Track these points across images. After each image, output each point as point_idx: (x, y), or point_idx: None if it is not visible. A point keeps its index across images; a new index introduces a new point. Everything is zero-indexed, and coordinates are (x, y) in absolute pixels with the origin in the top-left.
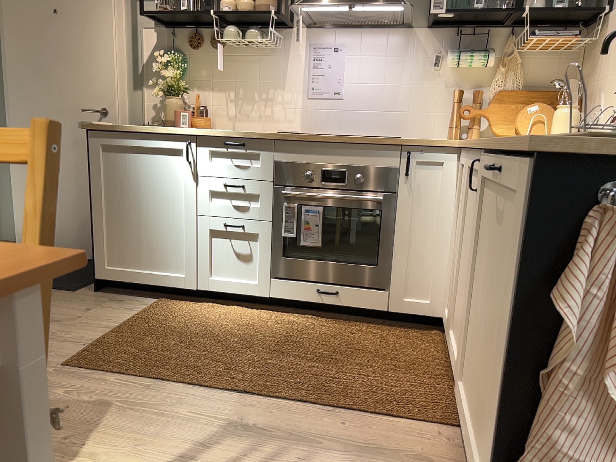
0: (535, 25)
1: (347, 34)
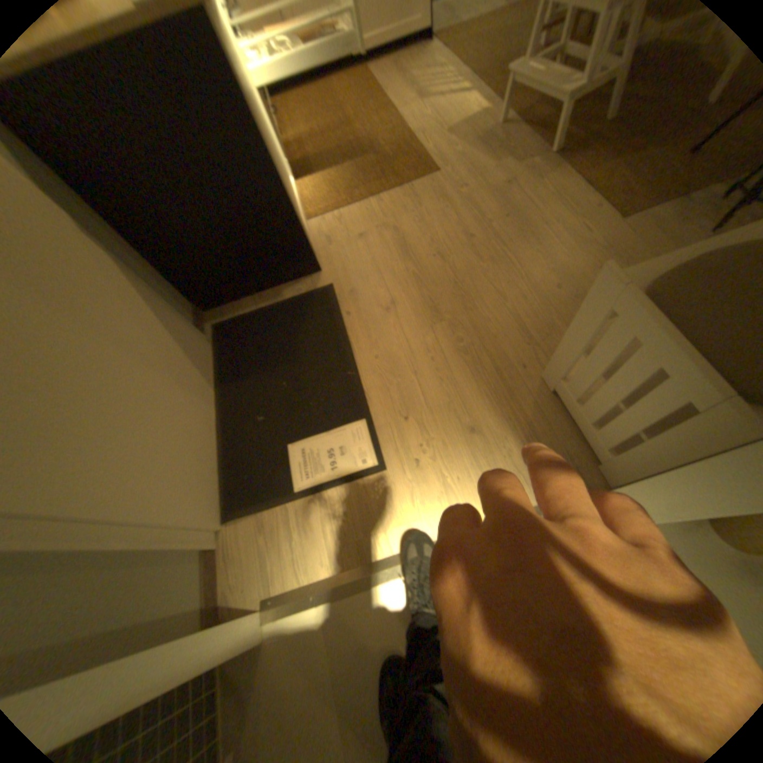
0: None
1: None
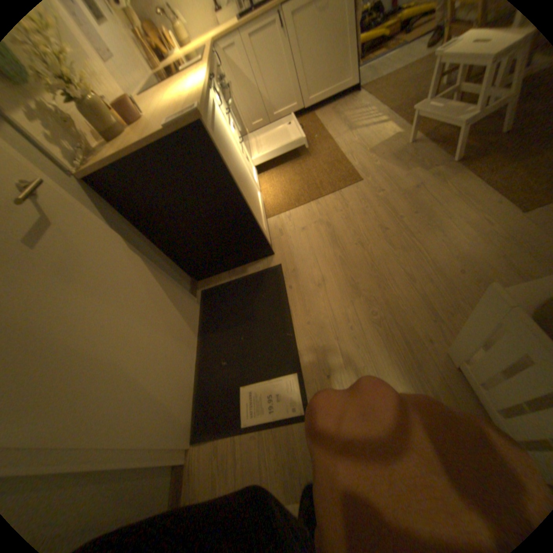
0: None
1: None
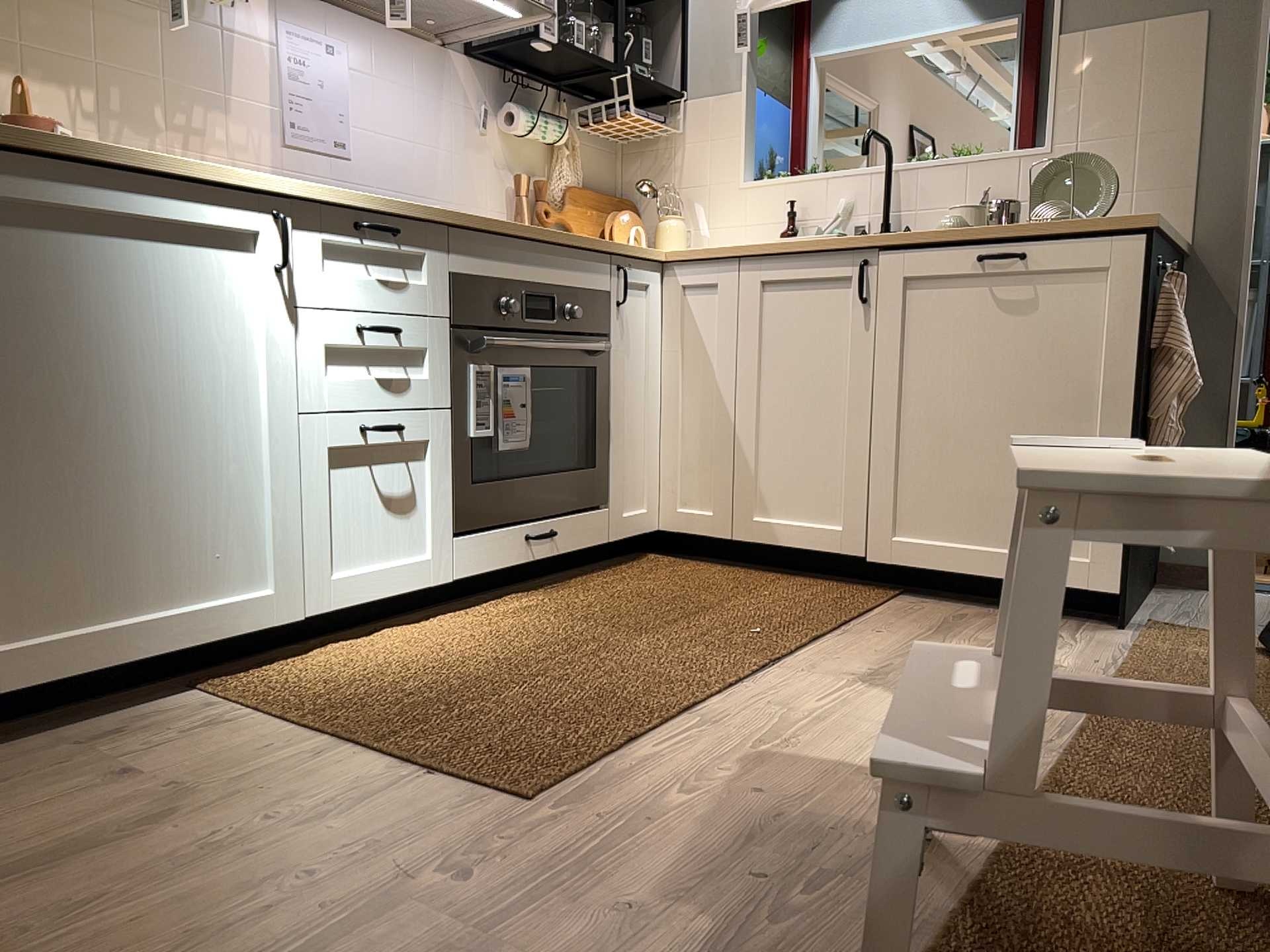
0: (585, 94)
1: (350, 28)
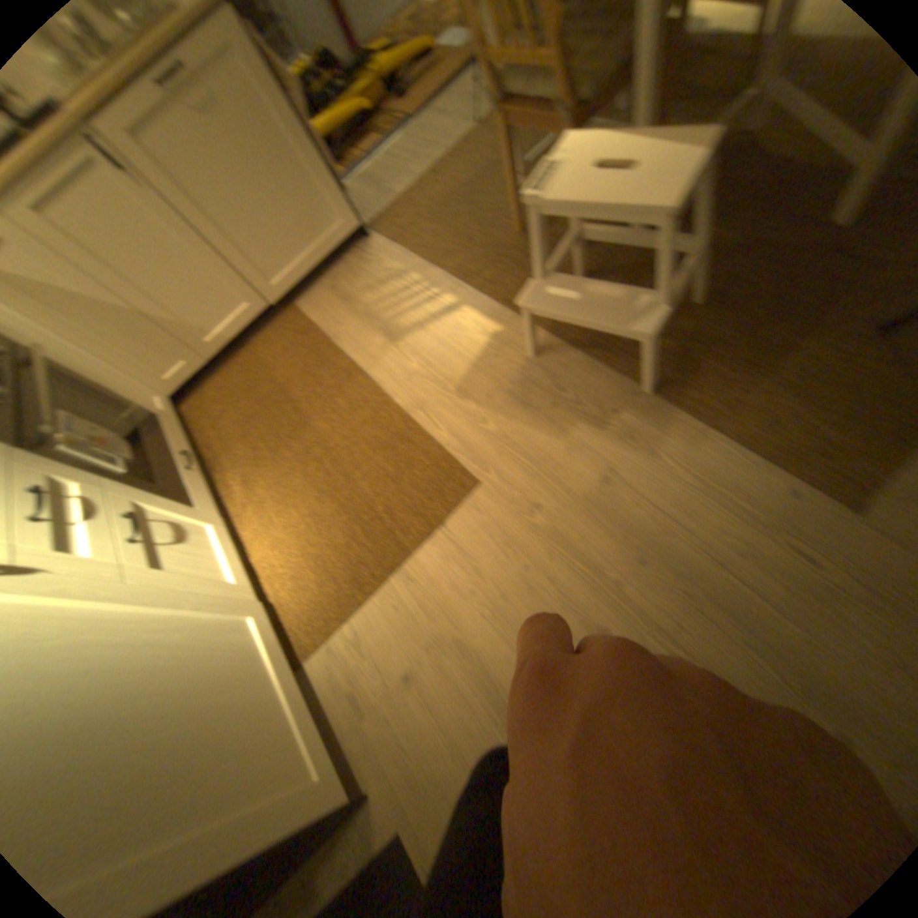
0: None
1: None
